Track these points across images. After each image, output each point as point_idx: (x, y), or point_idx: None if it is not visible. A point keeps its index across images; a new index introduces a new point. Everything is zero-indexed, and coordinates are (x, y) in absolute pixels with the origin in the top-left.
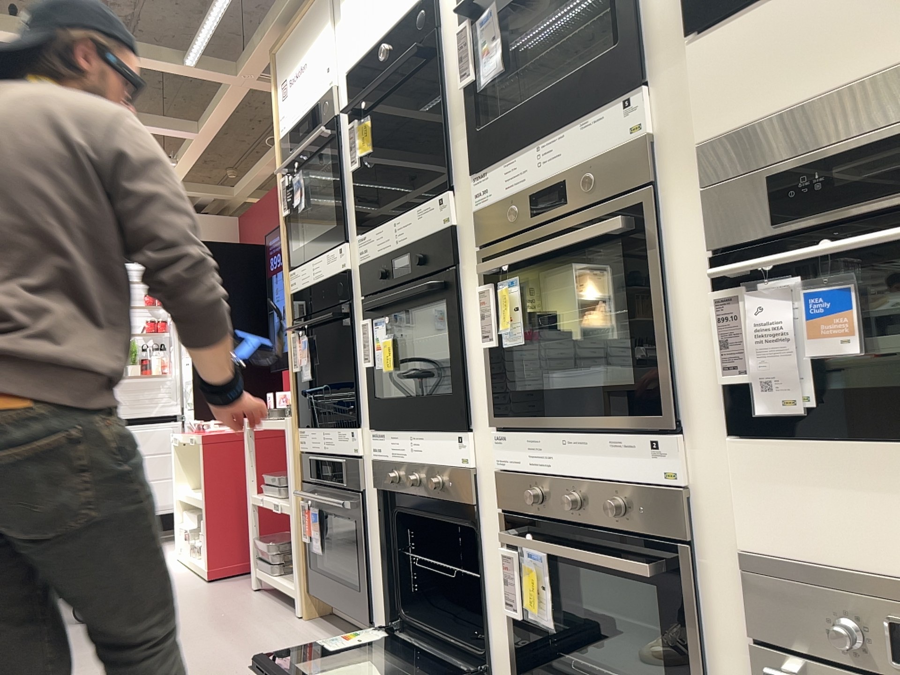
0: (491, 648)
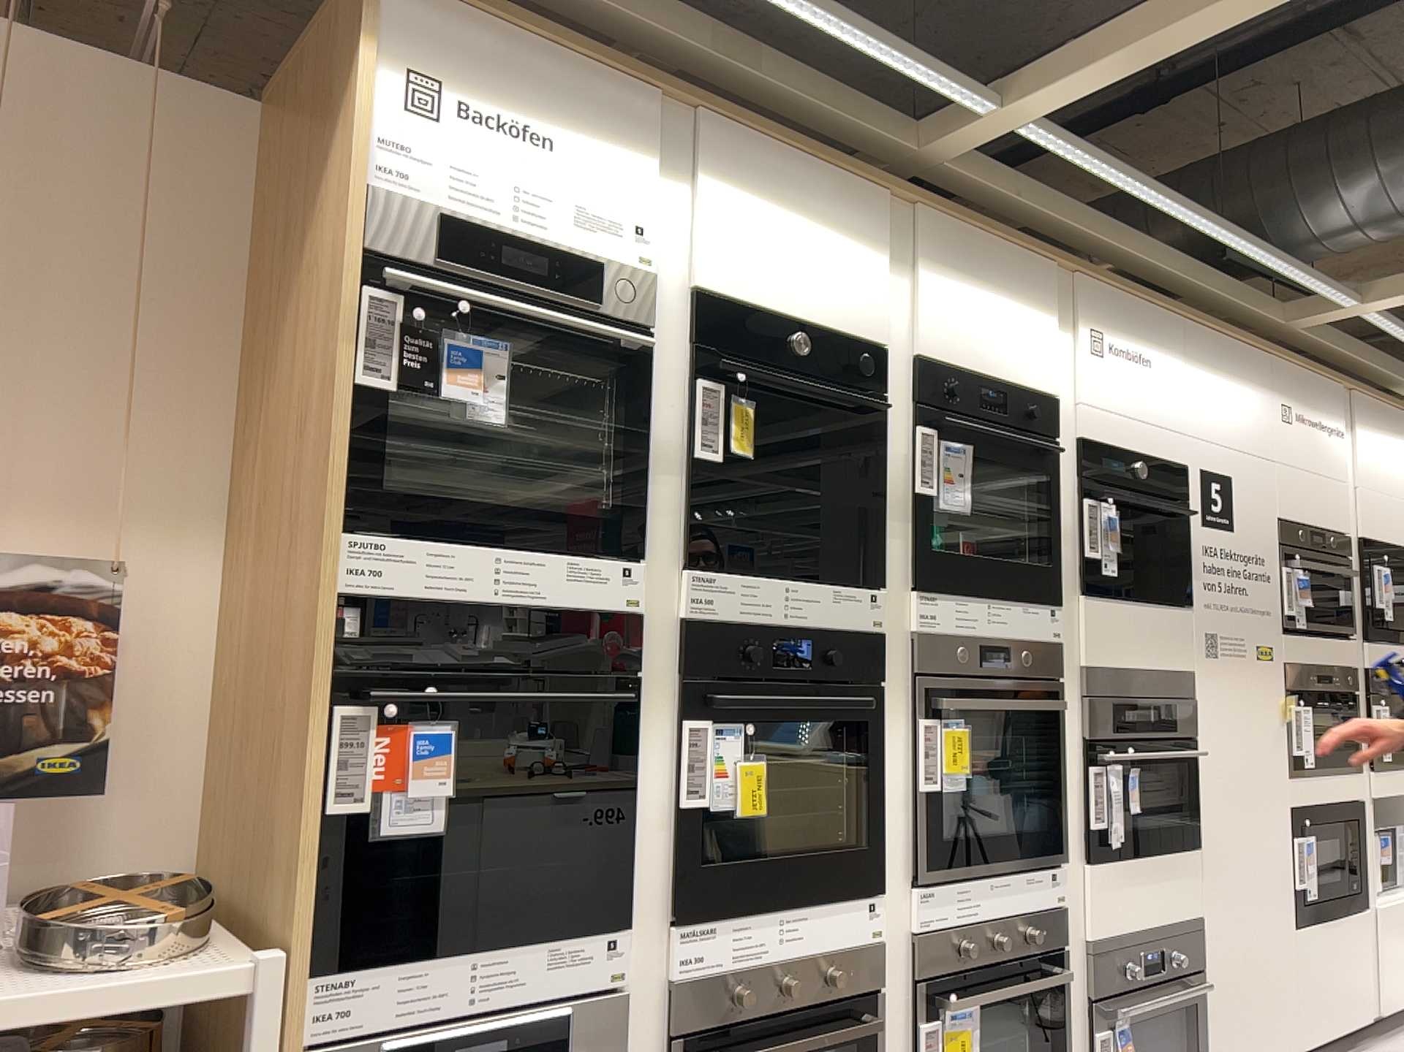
0: None
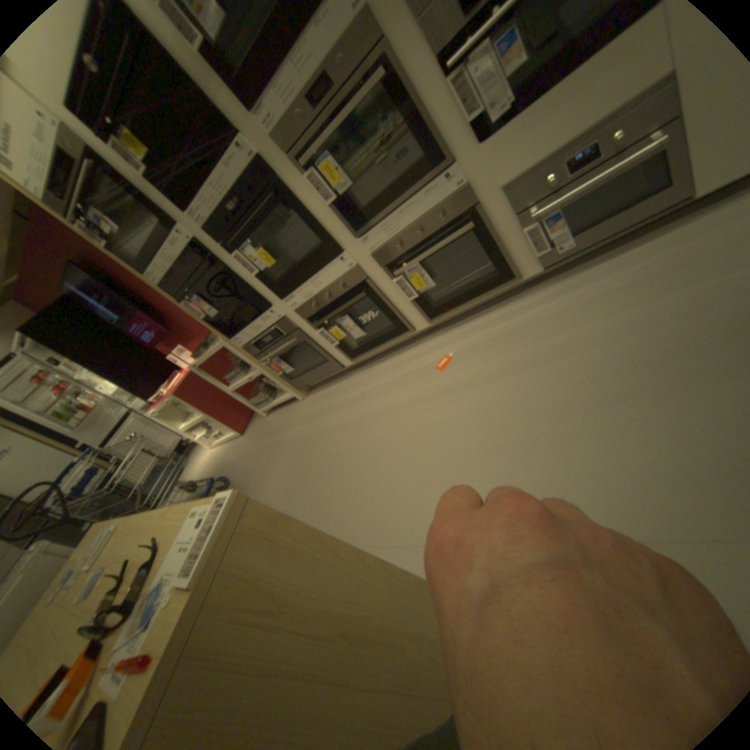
0: (406, 319)
